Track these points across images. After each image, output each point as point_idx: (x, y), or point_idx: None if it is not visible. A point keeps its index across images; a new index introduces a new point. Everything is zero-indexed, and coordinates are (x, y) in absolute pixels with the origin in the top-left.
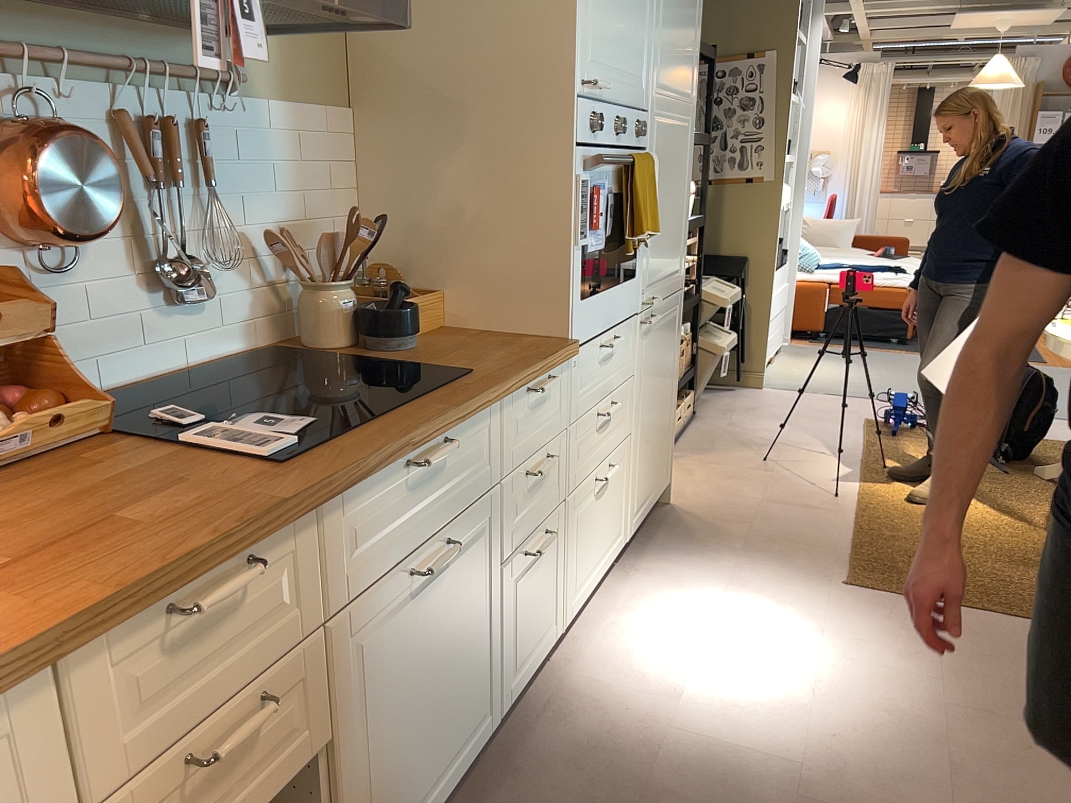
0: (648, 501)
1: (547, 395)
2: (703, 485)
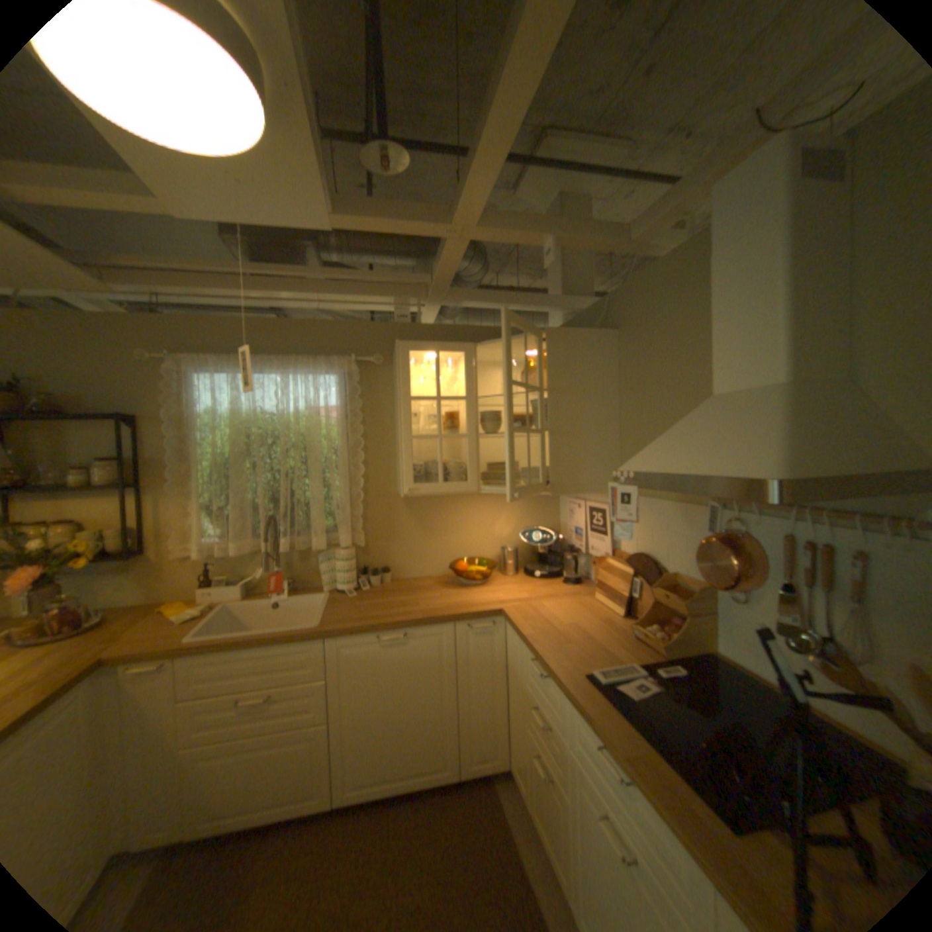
0: None
1: None
2: None
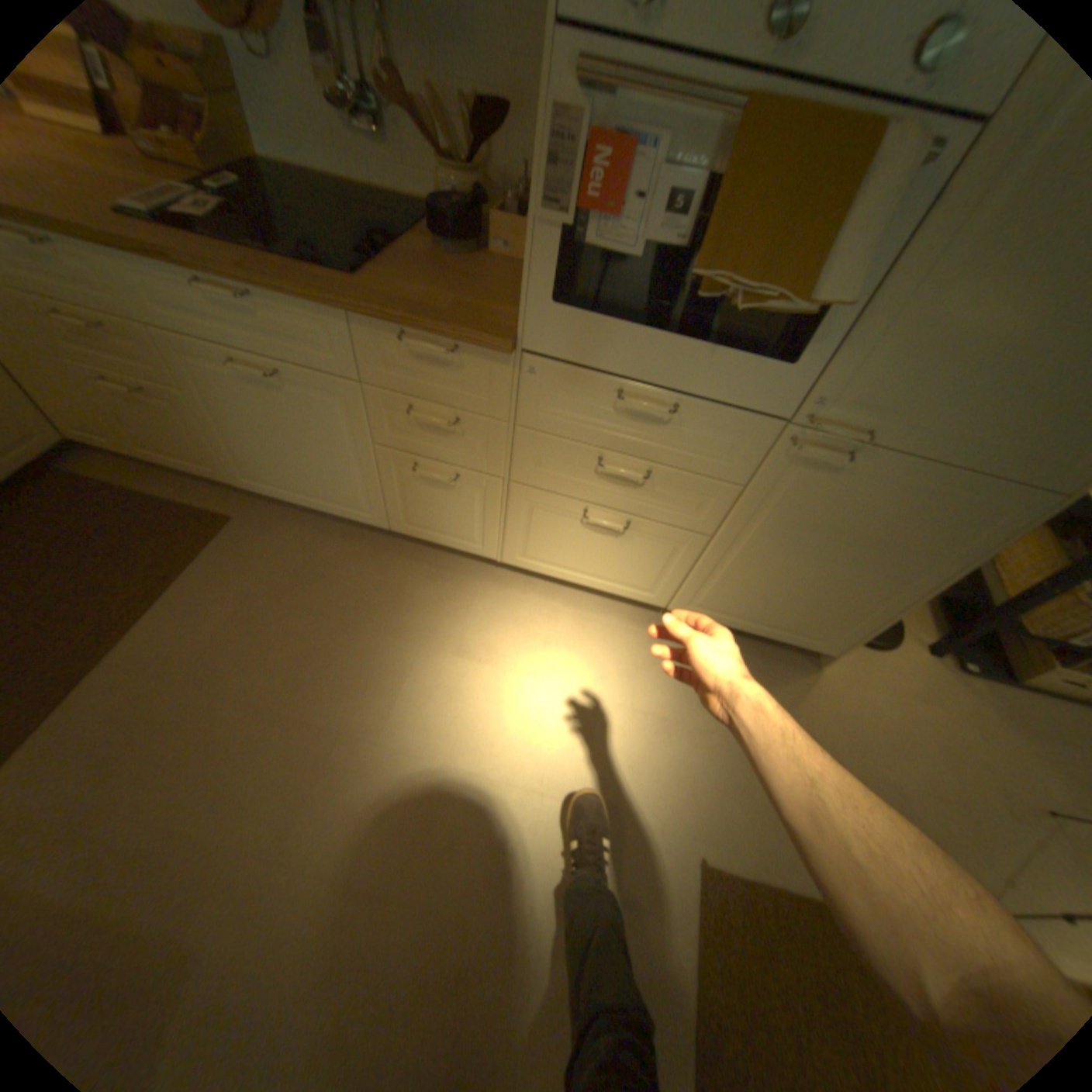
0: (743, 621)
1: (455, 364)
2: (897, 713)
